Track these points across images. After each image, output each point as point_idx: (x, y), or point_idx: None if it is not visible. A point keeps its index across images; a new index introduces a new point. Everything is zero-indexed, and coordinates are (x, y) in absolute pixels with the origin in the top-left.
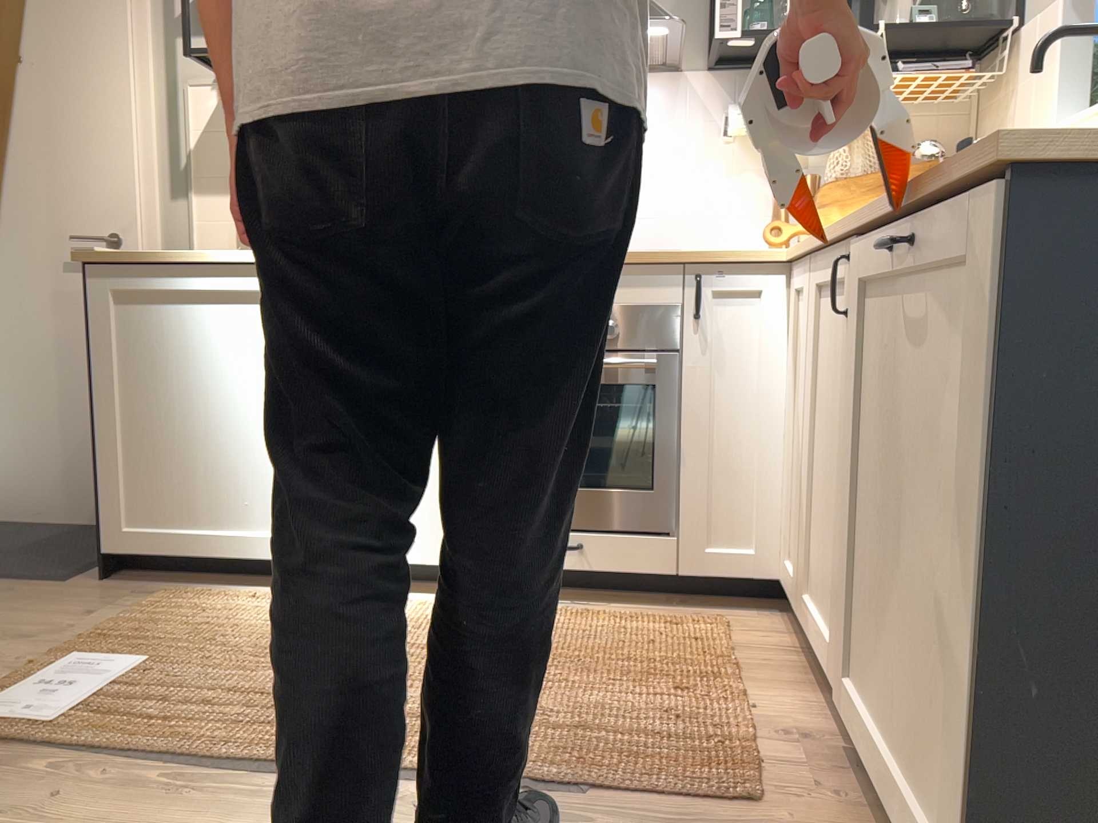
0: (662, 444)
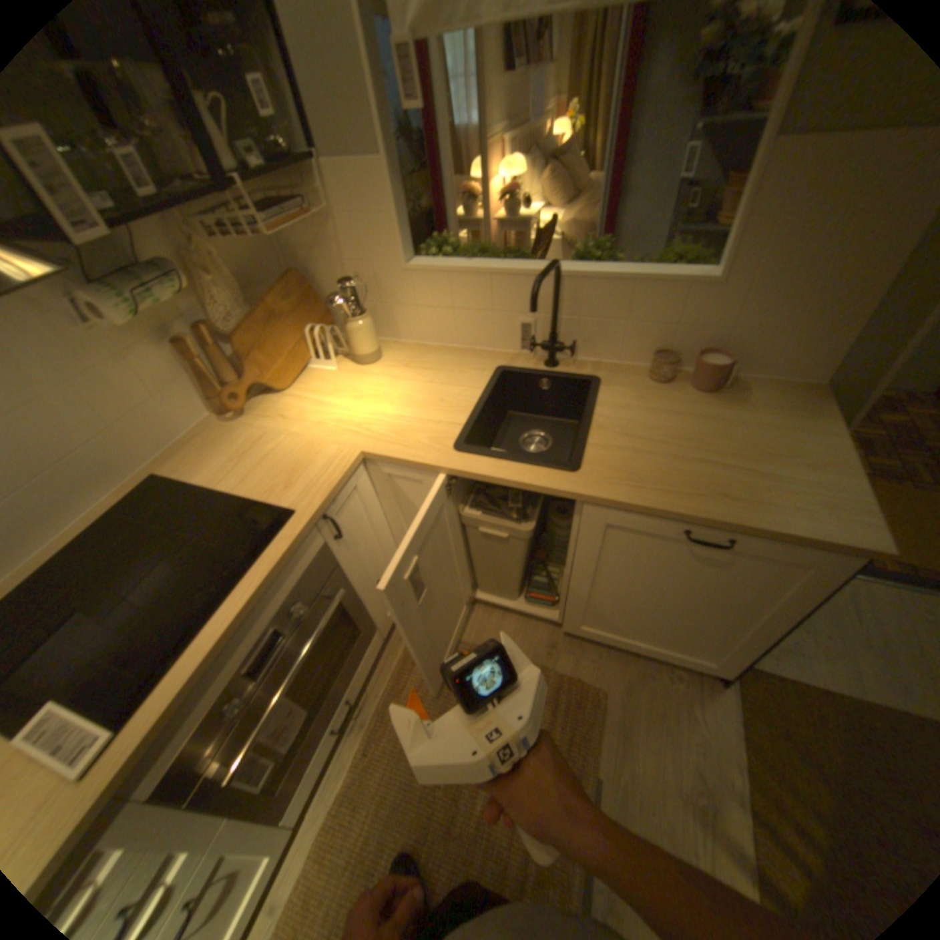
0: (350, 611)
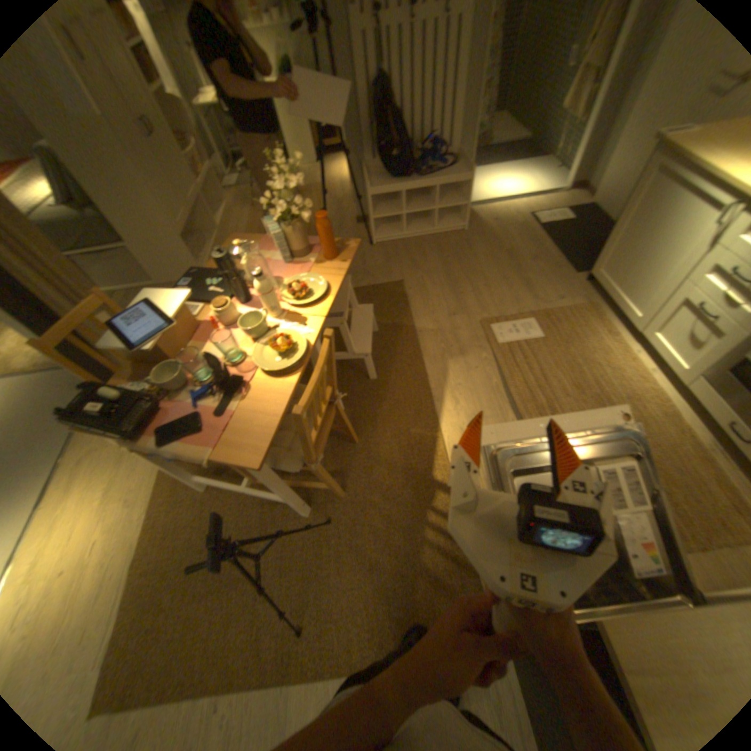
0: None
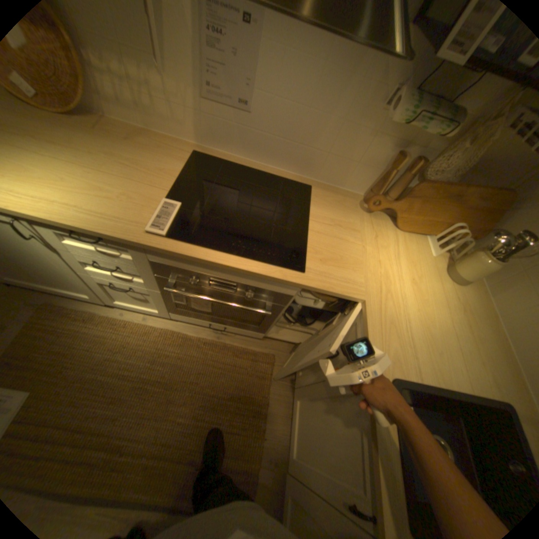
0: (266, 319)
